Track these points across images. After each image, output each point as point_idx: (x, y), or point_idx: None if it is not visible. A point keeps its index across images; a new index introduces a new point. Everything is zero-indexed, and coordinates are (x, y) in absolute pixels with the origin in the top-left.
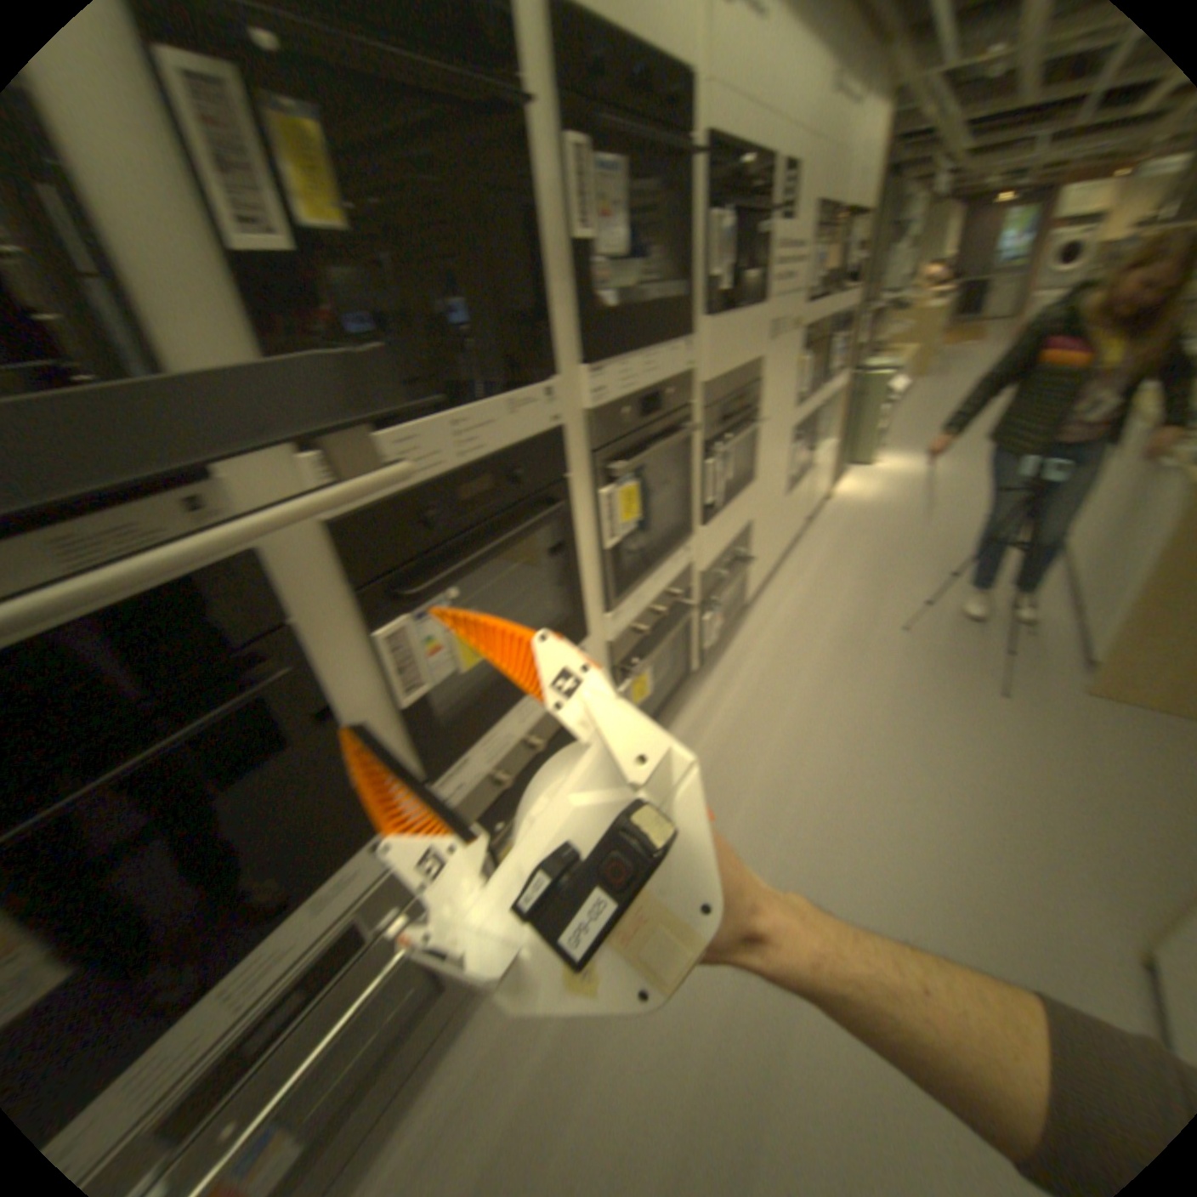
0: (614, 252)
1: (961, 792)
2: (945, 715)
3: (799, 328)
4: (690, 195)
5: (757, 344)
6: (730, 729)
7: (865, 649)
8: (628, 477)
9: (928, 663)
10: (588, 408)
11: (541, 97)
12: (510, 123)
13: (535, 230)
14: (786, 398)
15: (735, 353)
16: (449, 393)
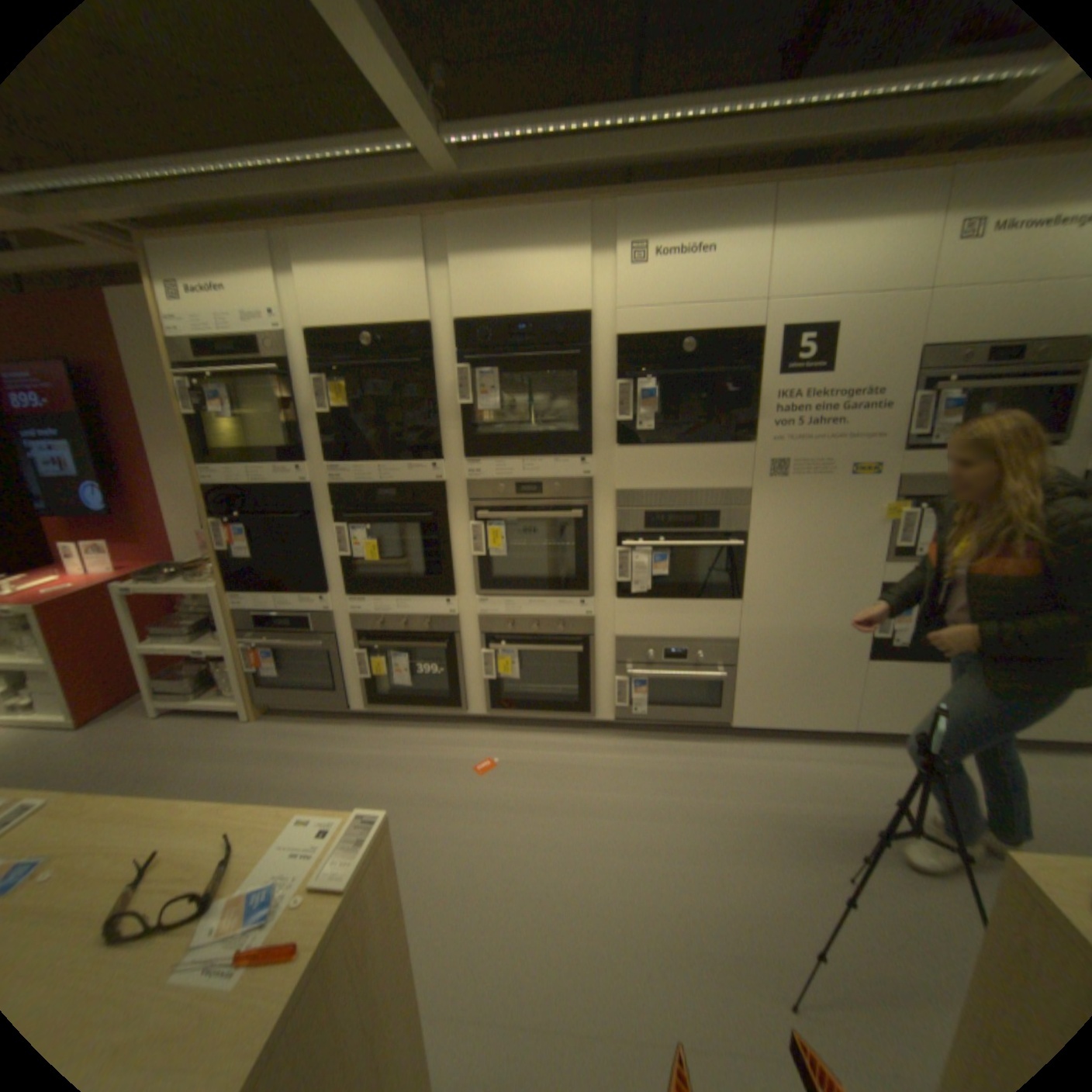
0: (504, 409)
1: (589, 950)
2: (708, 937)
3: (873, 471)
4: (581, 376)
5: (726, 474)
6: (575, 767)
7: (776, 848)
8: (499, 524)
9: (808, 918)
10: (466, 480)
11: (444, 356)
12: (421, 370)
13: (434, 404)
14: (838, 539)
15: (670, 476)
16: (382, 459)
